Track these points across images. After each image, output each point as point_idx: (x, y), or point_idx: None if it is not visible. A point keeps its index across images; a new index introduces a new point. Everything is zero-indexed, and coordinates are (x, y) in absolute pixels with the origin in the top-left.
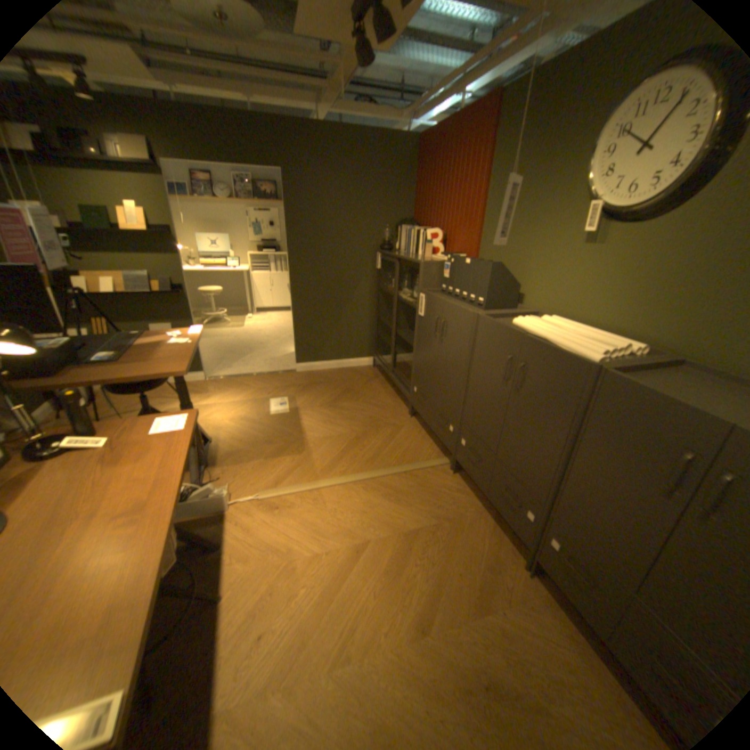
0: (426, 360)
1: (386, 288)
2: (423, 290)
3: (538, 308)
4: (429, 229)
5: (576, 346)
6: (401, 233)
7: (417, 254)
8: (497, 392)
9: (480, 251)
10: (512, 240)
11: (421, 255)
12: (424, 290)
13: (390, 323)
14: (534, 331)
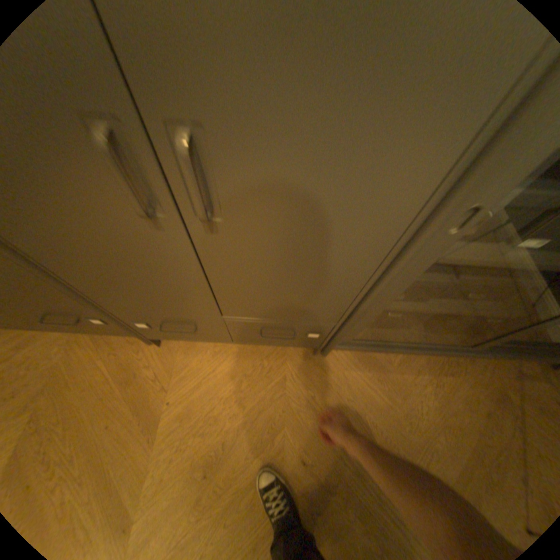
0: None
1: None
2: None
3: None
4: None
5: None
6: None
7: None
8: None
9: None
10: None
11: None
12: None
13: None
14: None
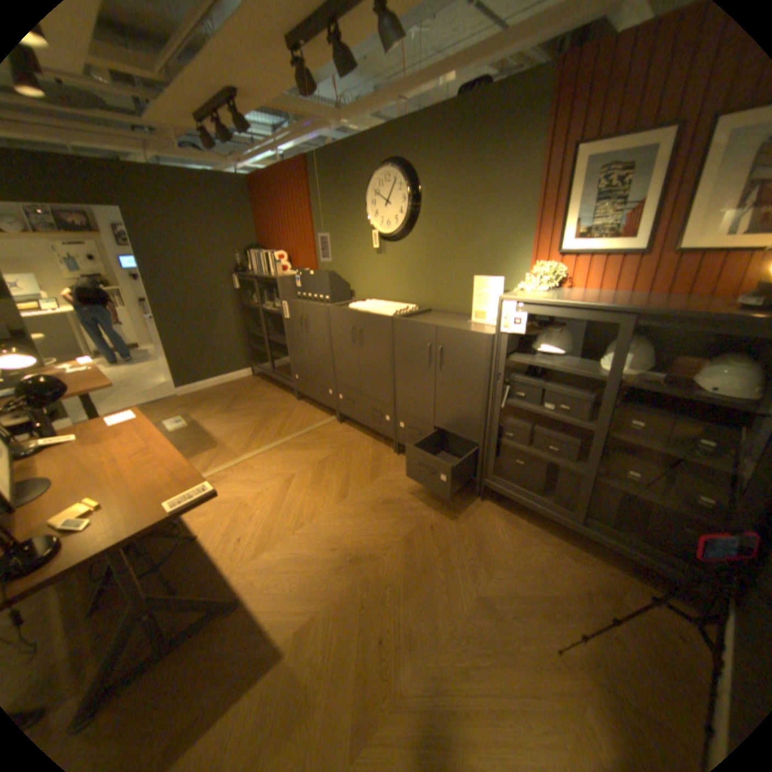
0: (300, 350)
1: (249, 304)
2: (284, 299)
3: (364, 298)
4: (276, 252)
5: (382, 311)
6: (251, 257)
7: (270, 273)
8: (352, 353)
9: (319, 266)
10: (338, 256)
11: (274, 273)
12: (285, 298)
13: (261, 333)
14: (362, 310)
